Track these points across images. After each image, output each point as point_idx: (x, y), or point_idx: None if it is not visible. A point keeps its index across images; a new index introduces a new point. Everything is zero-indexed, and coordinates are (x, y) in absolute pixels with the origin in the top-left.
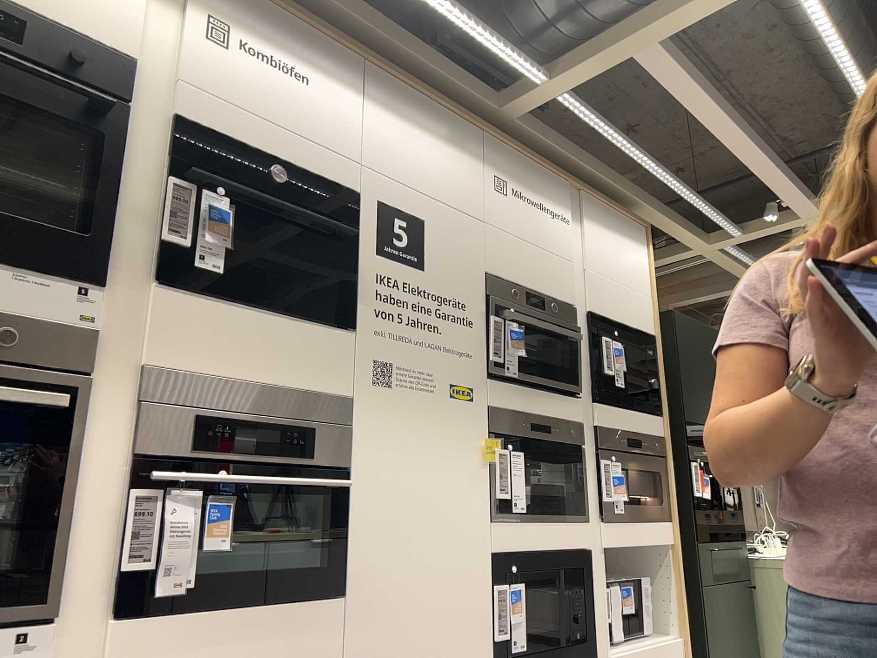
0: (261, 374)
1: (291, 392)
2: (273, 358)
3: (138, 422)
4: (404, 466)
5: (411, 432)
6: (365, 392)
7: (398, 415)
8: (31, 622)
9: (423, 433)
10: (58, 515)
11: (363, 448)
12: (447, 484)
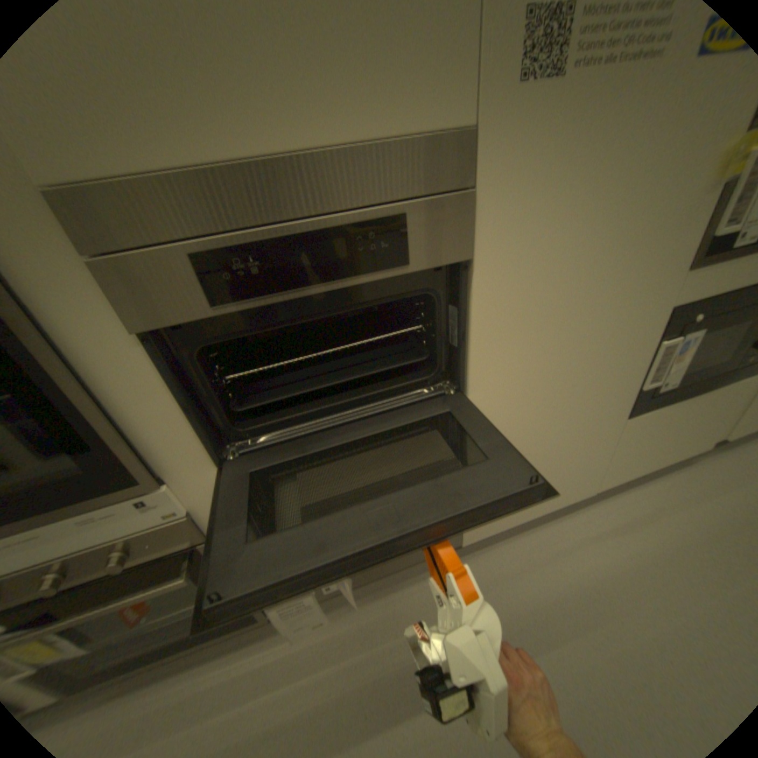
0: (276, 134)
1: (356, 144)
2: (288, 82)
3: (101, 292)
4: (564, 228)
5: (588, 164)
6: (503, 103)
7: (569, 133)
8: (137, 494)
9: (612, 160)
10: (89, 419)
11: (494, 219)
12: (633, 236)
